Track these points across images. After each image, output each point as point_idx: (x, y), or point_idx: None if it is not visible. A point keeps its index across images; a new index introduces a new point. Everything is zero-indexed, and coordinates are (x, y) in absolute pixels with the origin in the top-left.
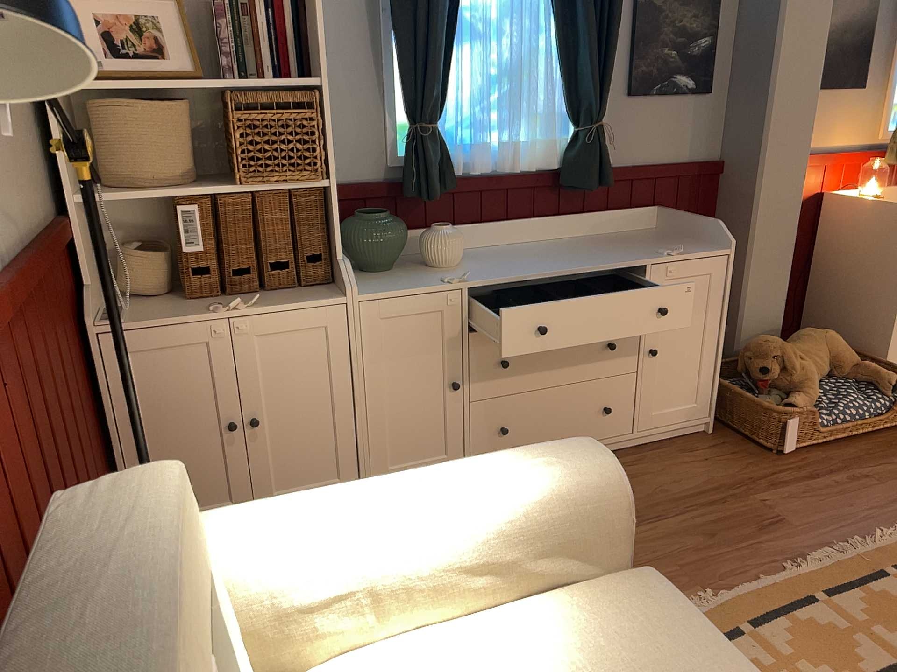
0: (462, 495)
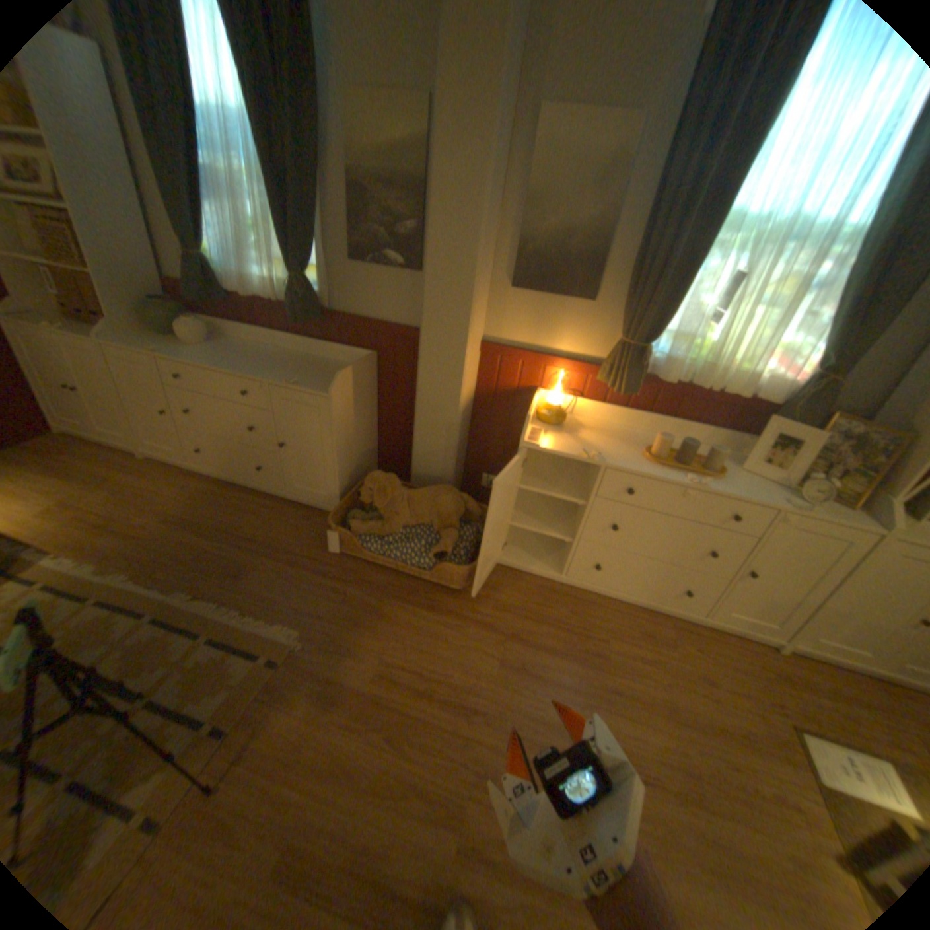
0: None
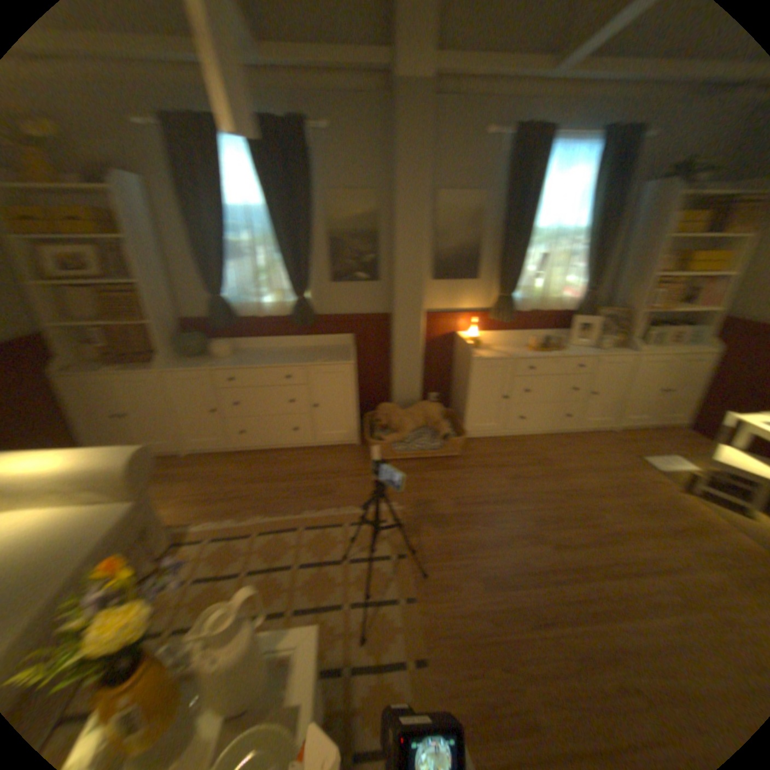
0: (65, 460)
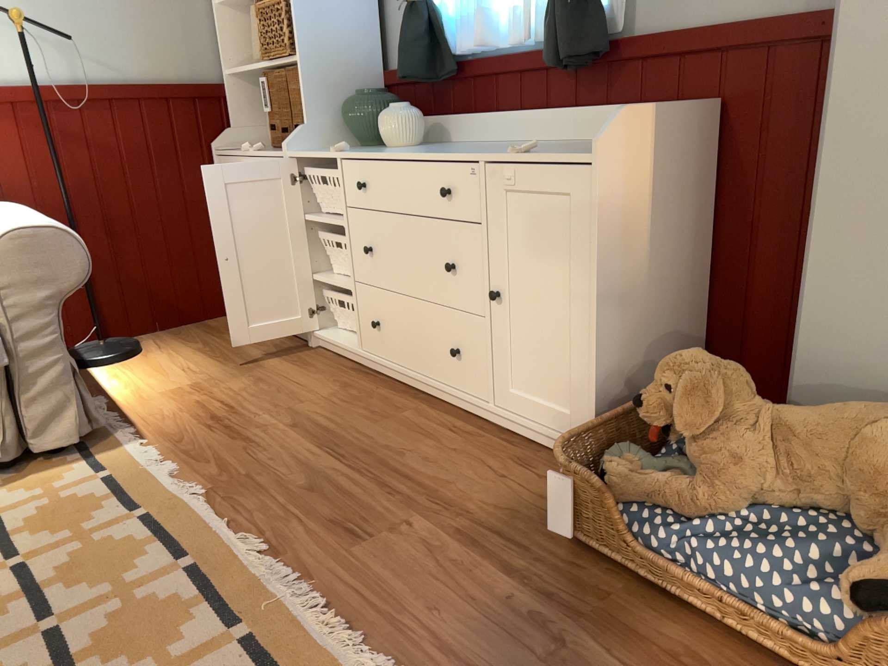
0: None
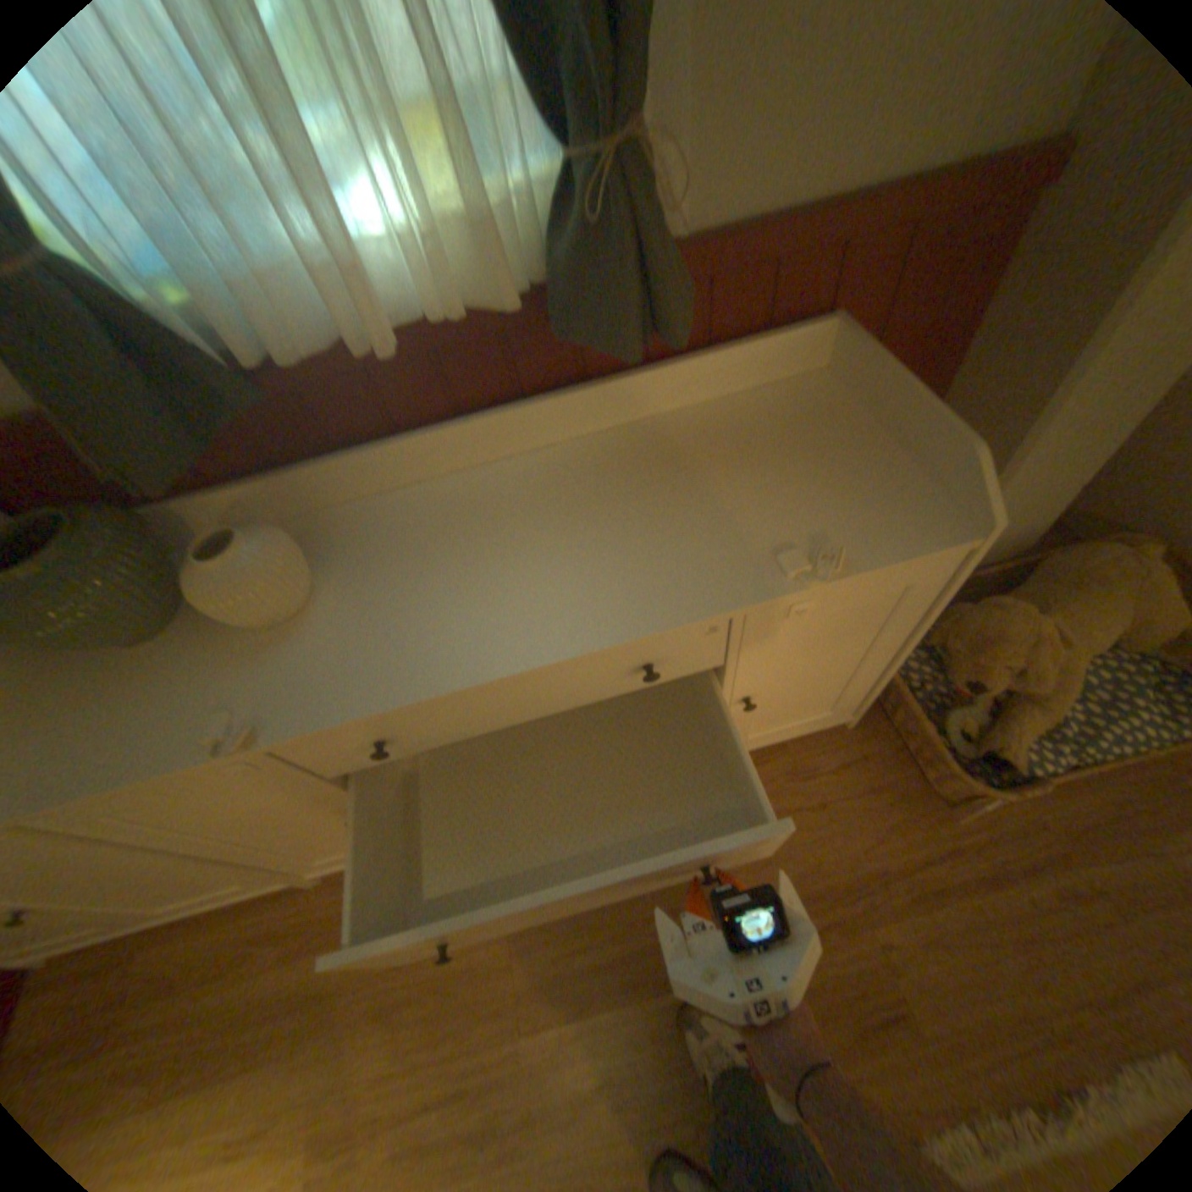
0: None
